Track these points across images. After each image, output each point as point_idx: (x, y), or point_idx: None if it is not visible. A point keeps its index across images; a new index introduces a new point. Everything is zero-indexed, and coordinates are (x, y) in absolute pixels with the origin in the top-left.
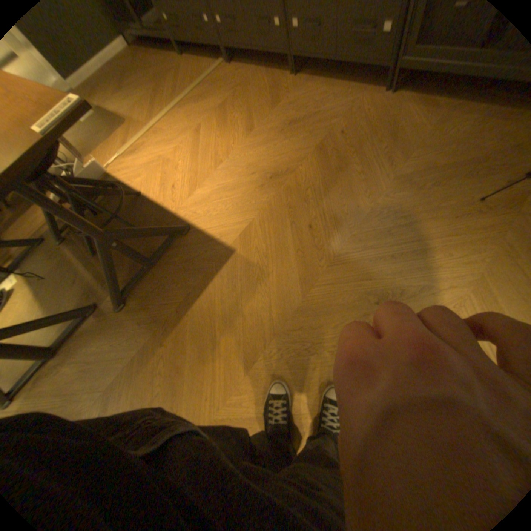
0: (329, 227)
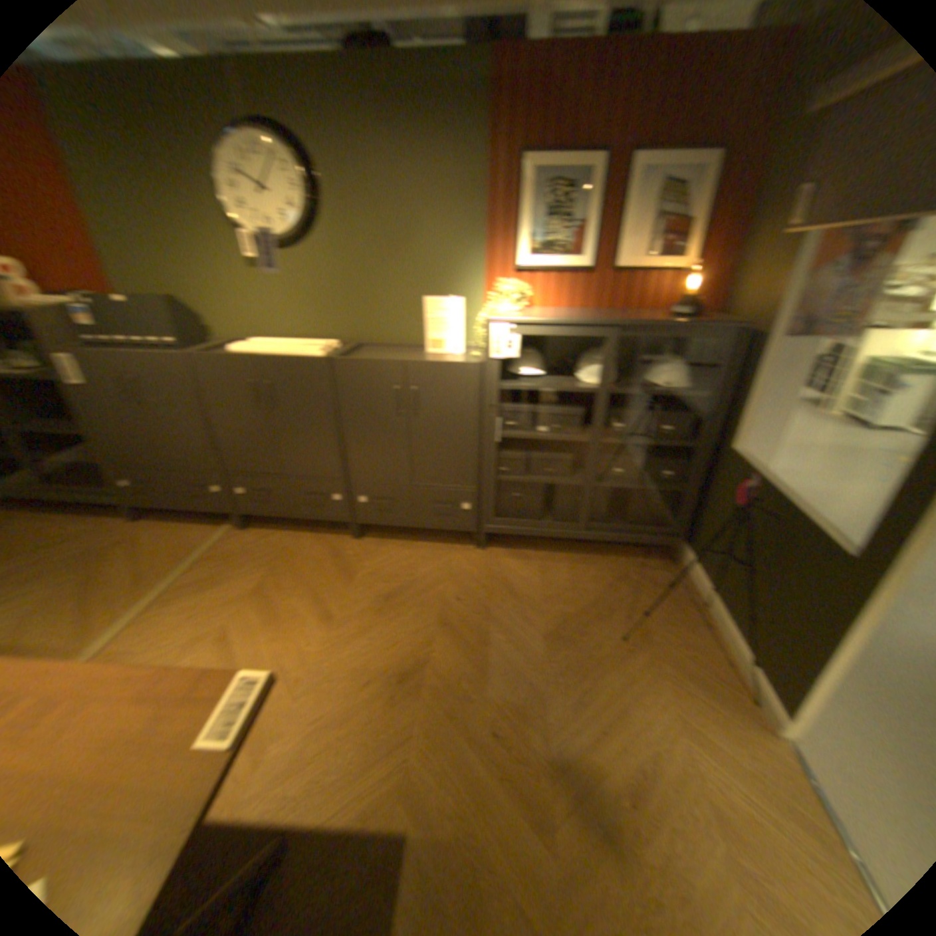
0: (516, 724)
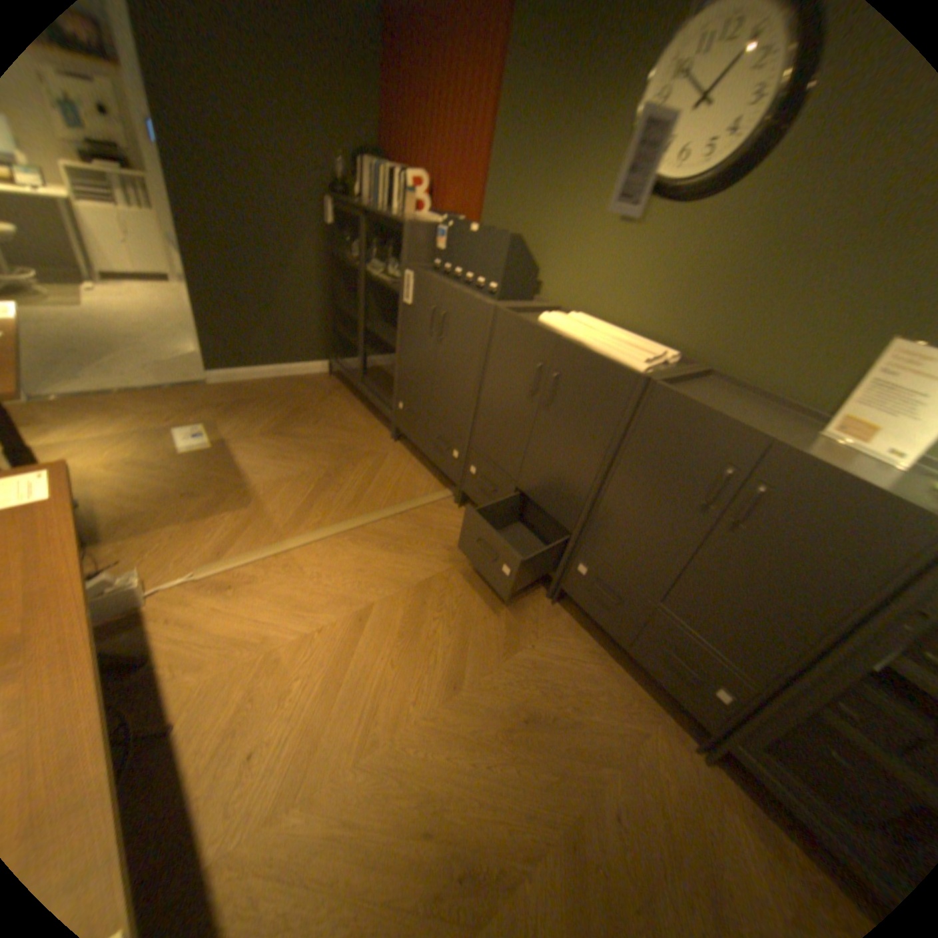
0: None
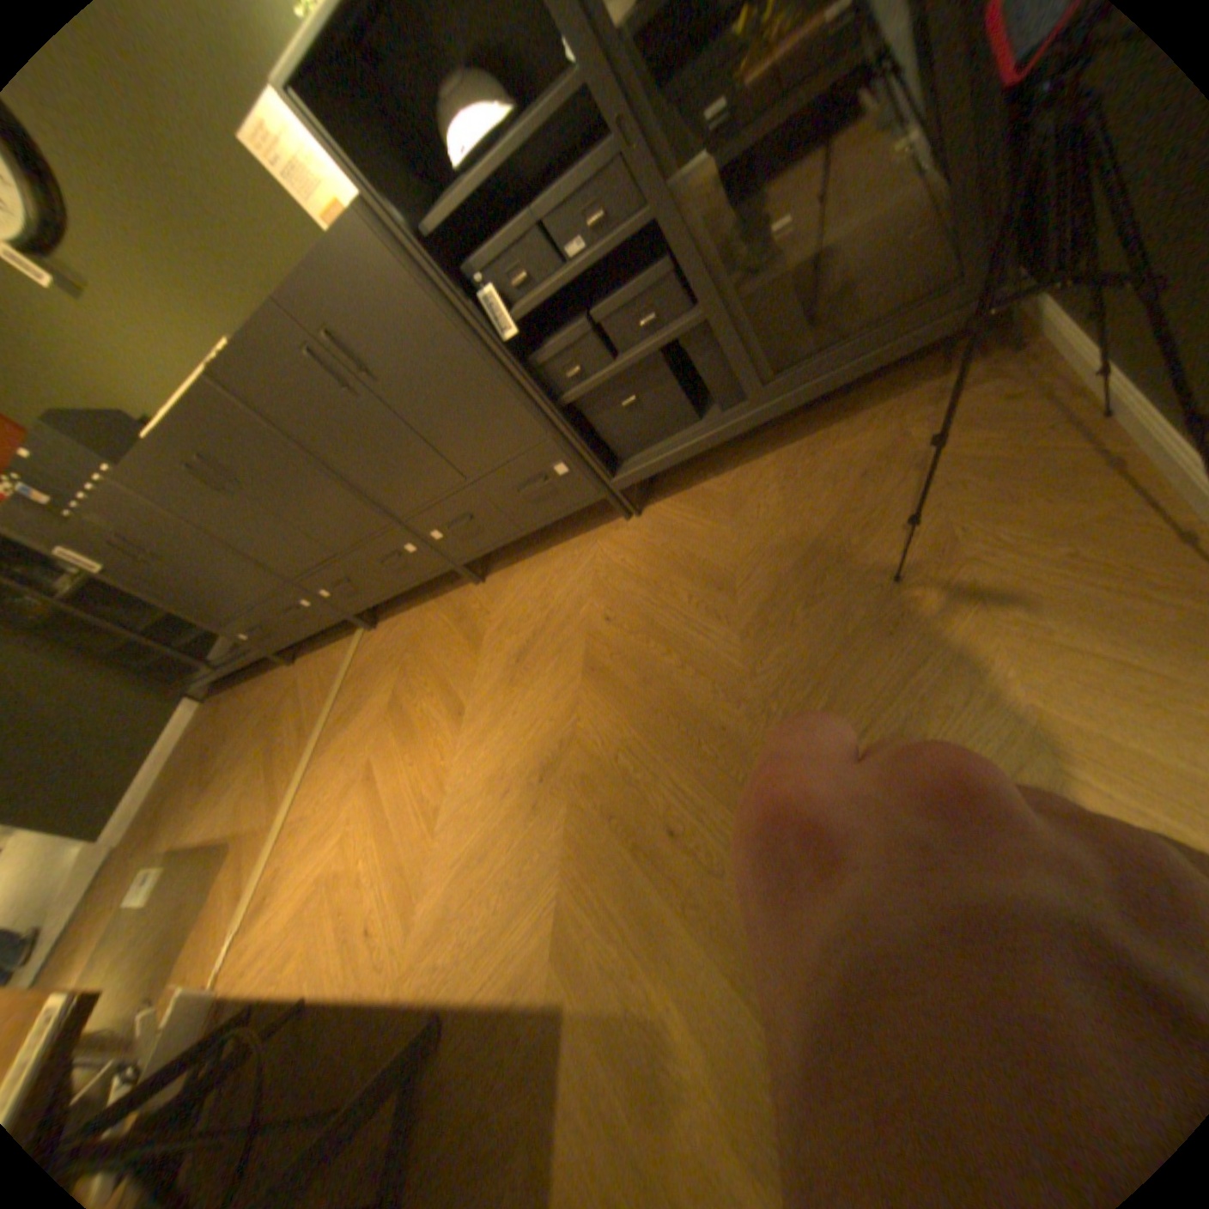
0: (706, 807)
